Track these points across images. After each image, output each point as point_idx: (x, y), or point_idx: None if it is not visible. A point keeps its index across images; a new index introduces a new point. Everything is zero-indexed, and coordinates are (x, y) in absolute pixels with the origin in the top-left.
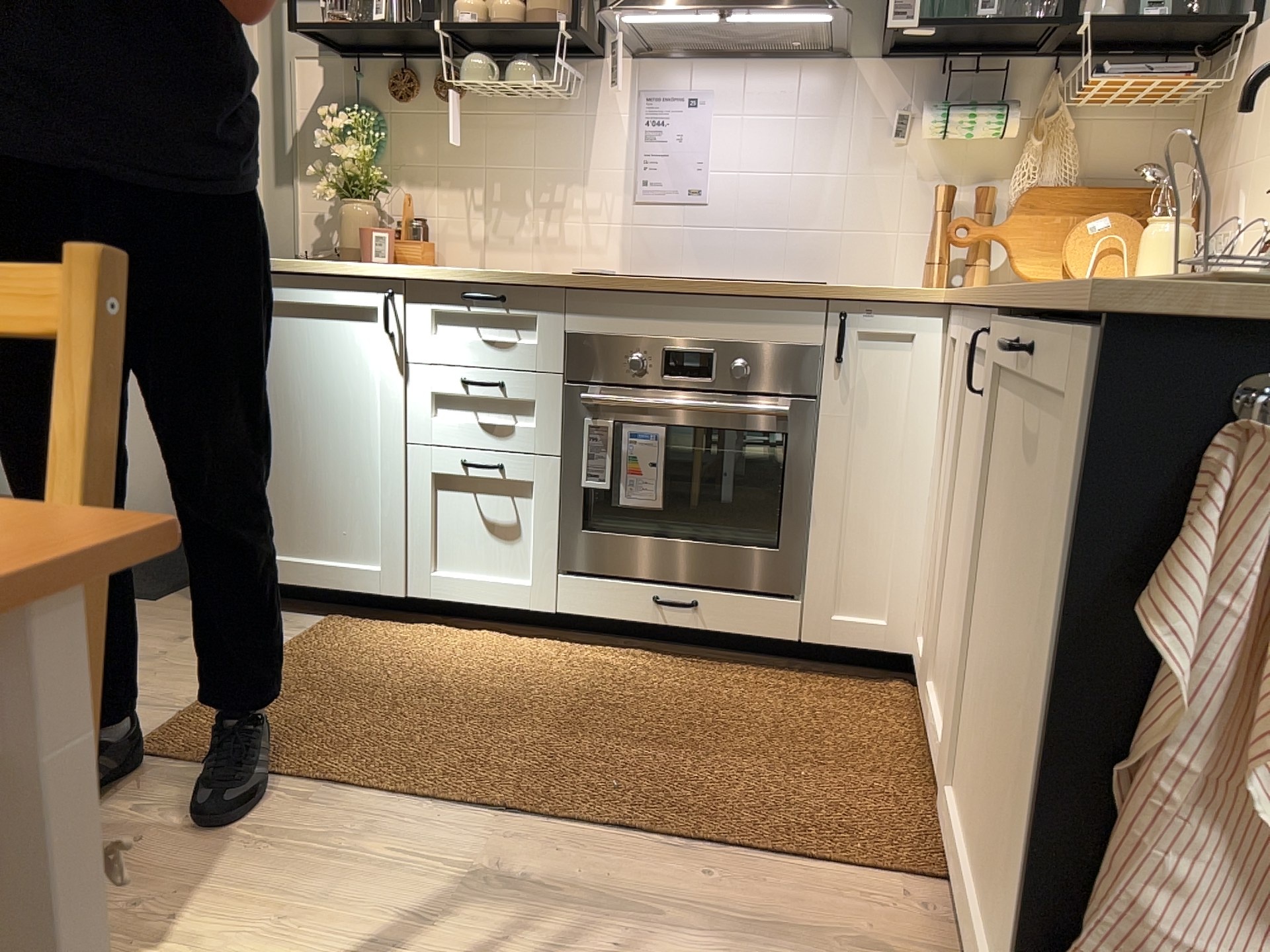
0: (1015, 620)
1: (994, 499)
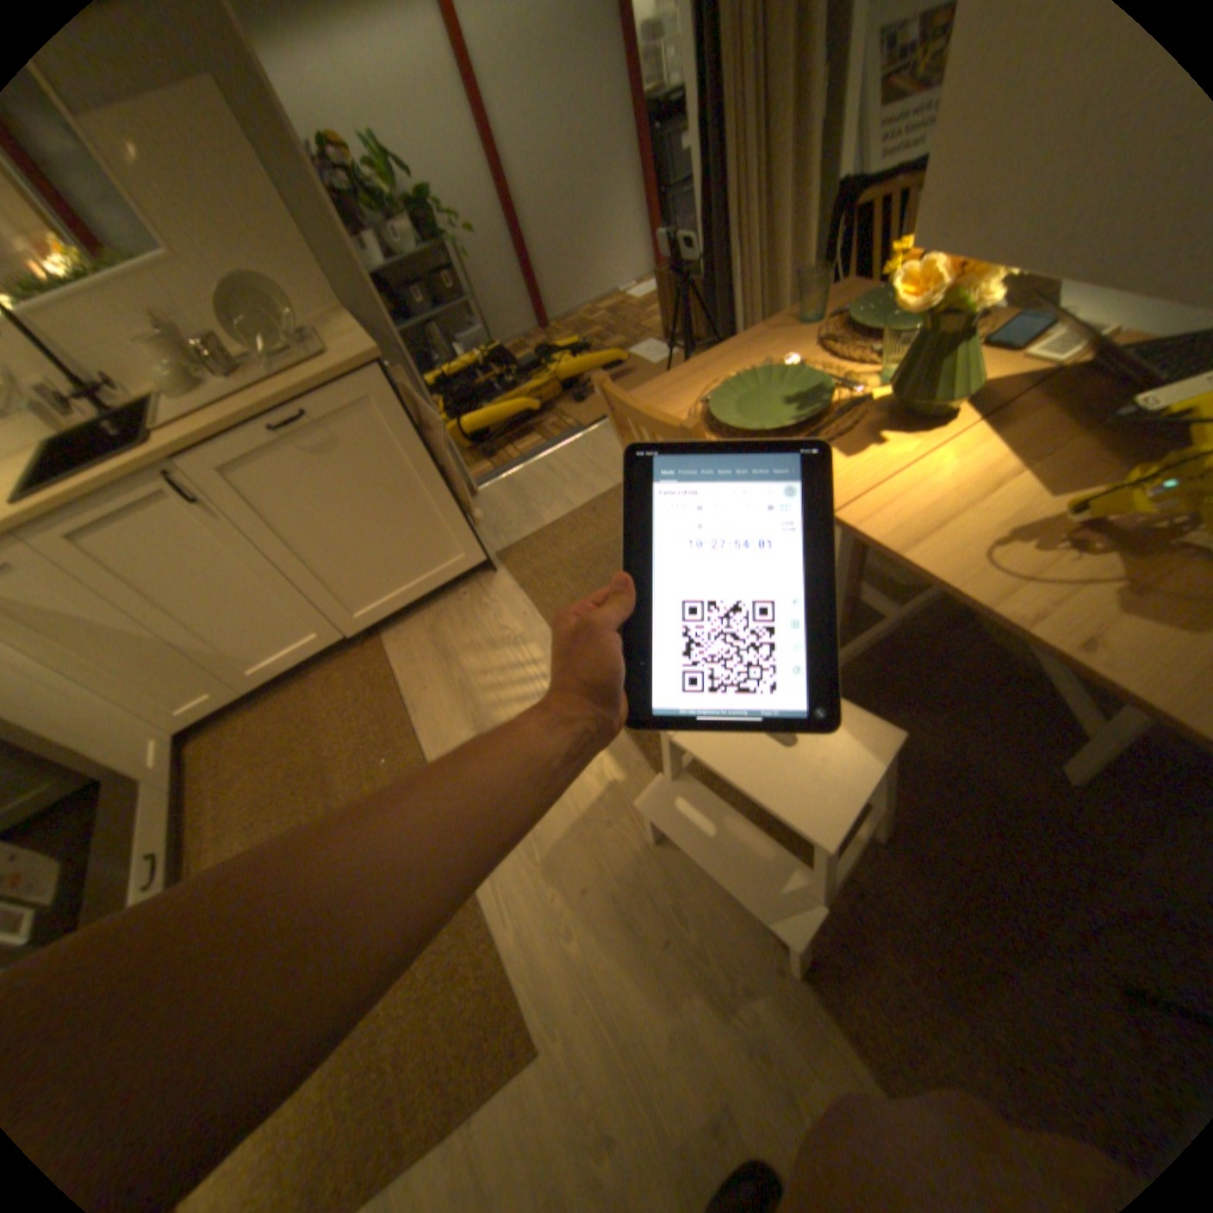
0: (366, 498)
1: (279, 508)
